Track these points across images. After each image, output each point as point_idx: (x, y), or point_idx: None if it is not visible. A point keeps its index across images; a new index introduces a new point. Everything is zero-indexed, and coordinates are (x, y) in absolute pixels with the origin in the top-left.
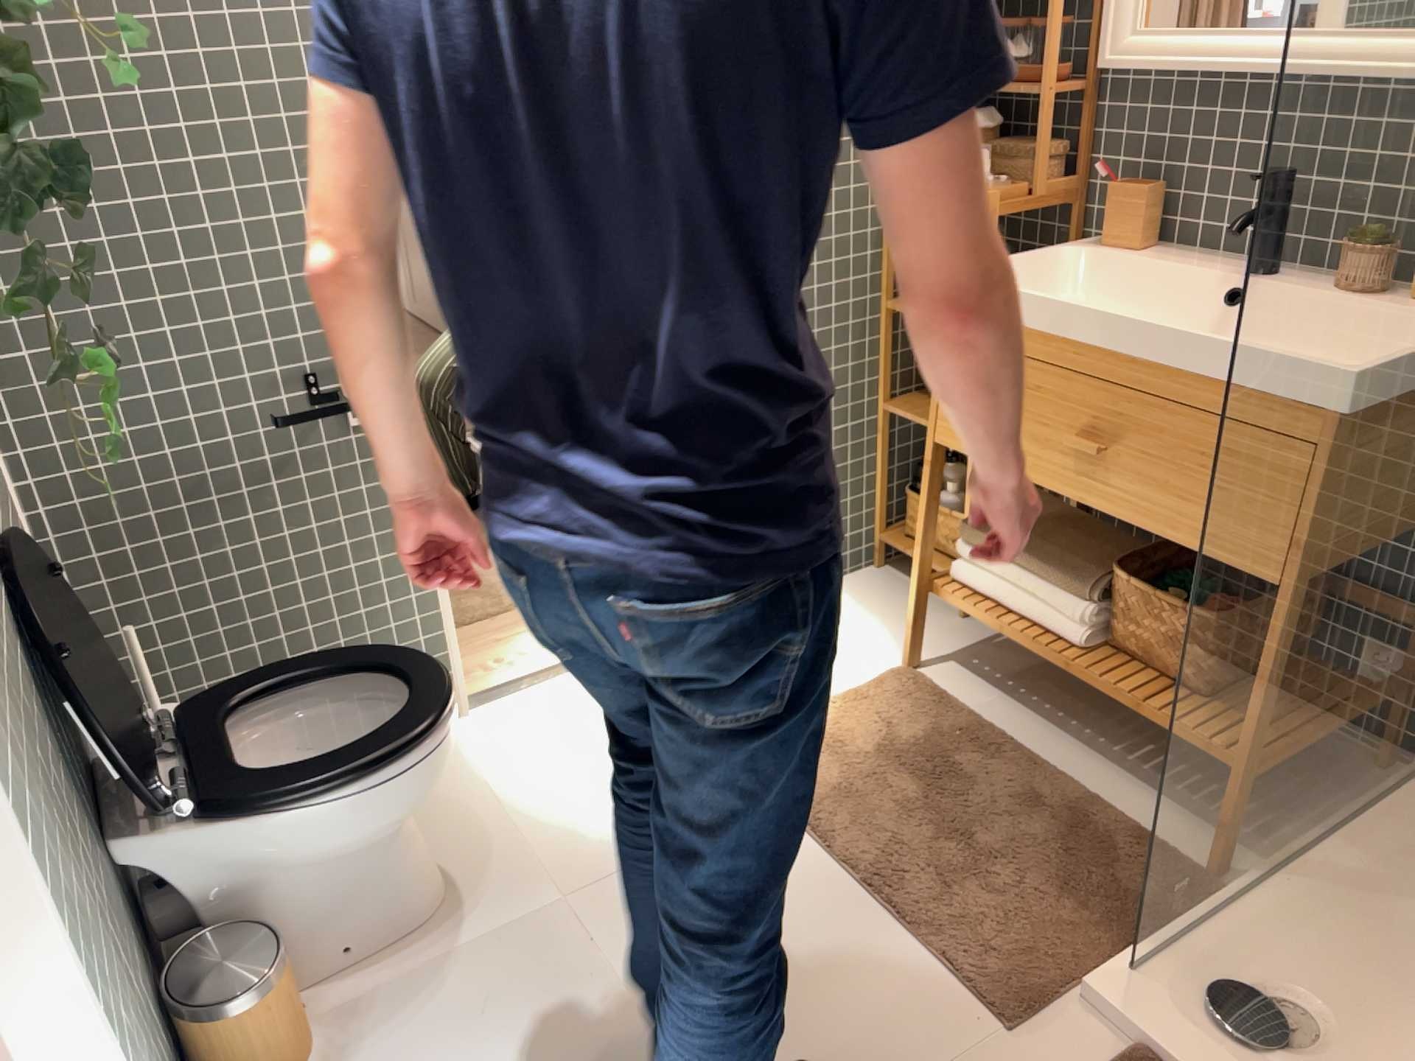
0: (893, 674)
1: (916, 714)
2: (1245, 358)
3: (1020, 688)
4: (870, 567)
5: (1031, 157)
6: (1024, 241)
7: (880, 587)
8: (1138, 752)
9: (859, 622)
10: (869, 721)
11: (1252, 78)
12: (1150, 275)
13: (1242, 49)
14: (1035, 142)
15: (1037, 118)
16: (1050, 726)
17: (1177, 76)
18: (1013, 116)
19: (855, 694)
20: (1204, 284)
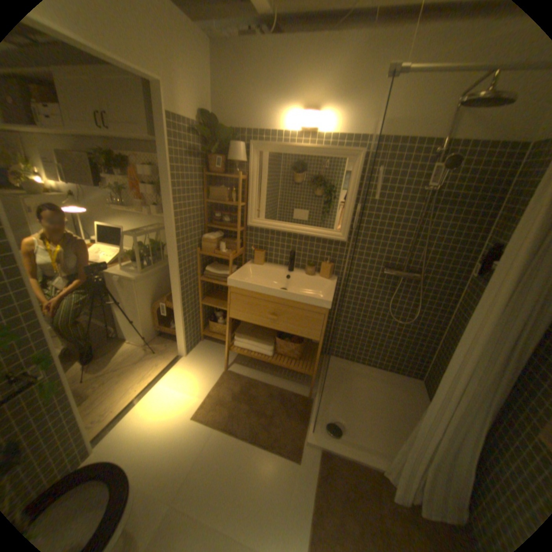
0: (223, 374)
1: (235, 384)
2: (306, 296)
3: (252, 365)
4: (201, 342)
5: (231, 242)
6: (236, 263)
7: (206, 347)
8: (282, 372)
9: (206, 360)
10: (225, 391)
11: (290, 235)
12: (268, 271)
13: (287, 229)
14: (231, 238)
15: (231, 233)
16: (264, 373)
17: (273, 232)
18: (224, 231)
19: (218, 384)
20: (280, 273)
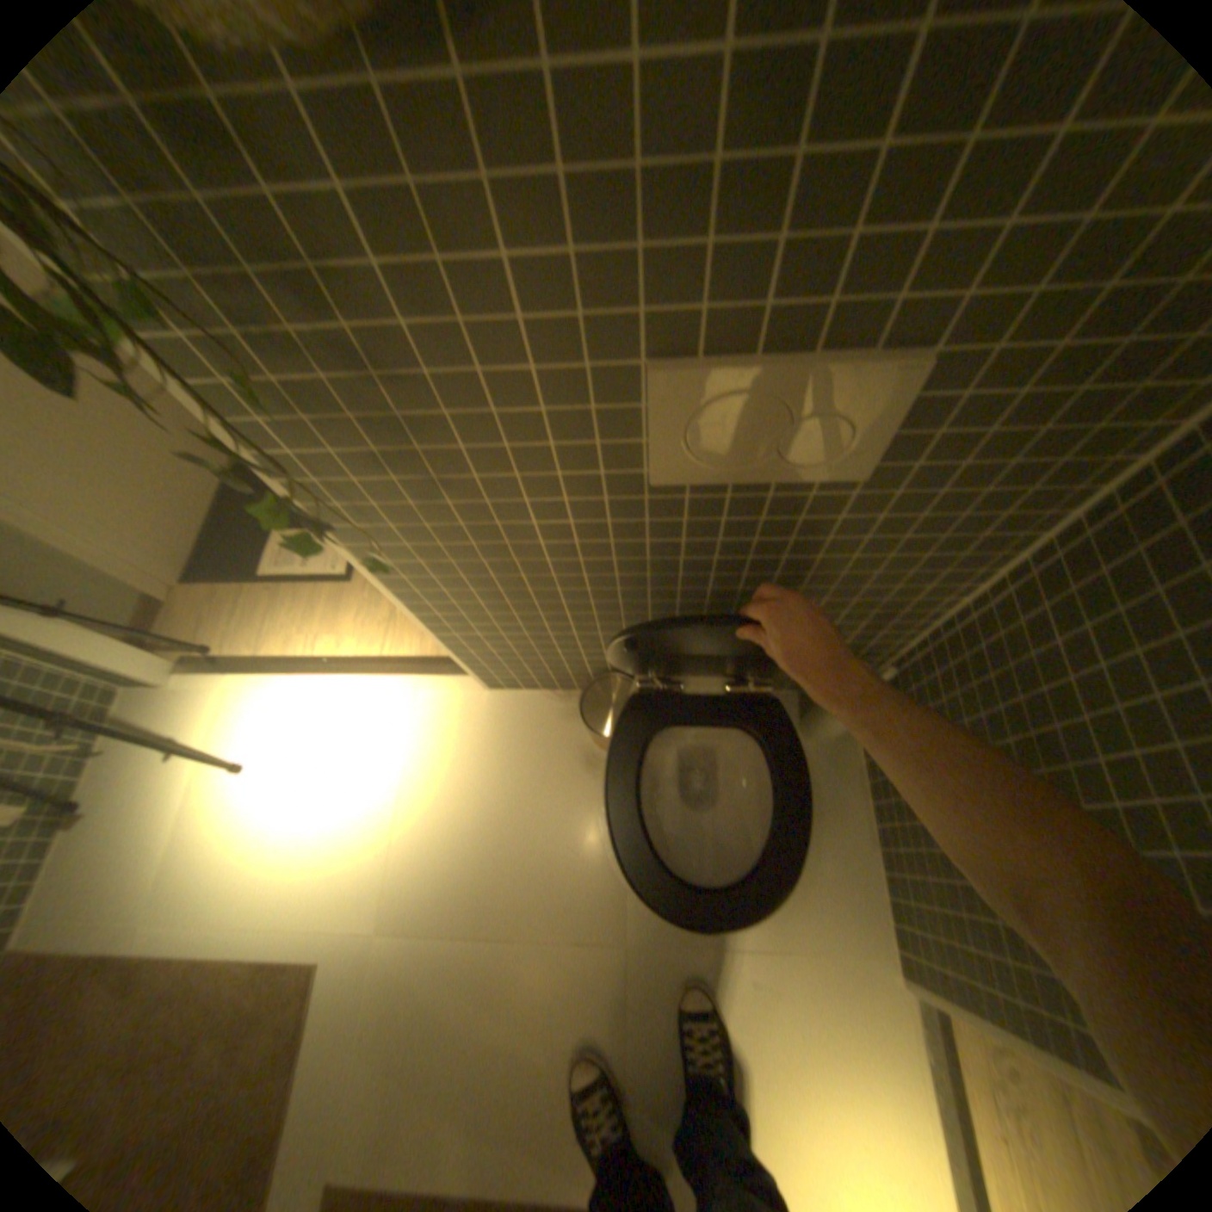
0: None
1: None
2: None
3: None
4: None
5: None
6: None
7: None
8: None
9: None
10: None
11: None
12: None
13: None
14: None
15: None
16: None
17: None
18: None
19: None
20: None
